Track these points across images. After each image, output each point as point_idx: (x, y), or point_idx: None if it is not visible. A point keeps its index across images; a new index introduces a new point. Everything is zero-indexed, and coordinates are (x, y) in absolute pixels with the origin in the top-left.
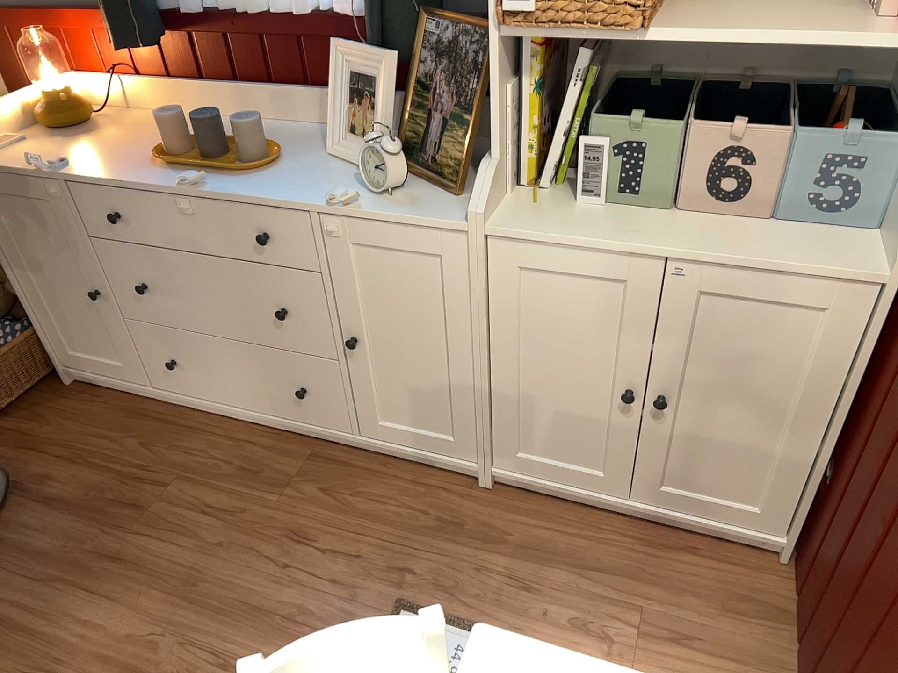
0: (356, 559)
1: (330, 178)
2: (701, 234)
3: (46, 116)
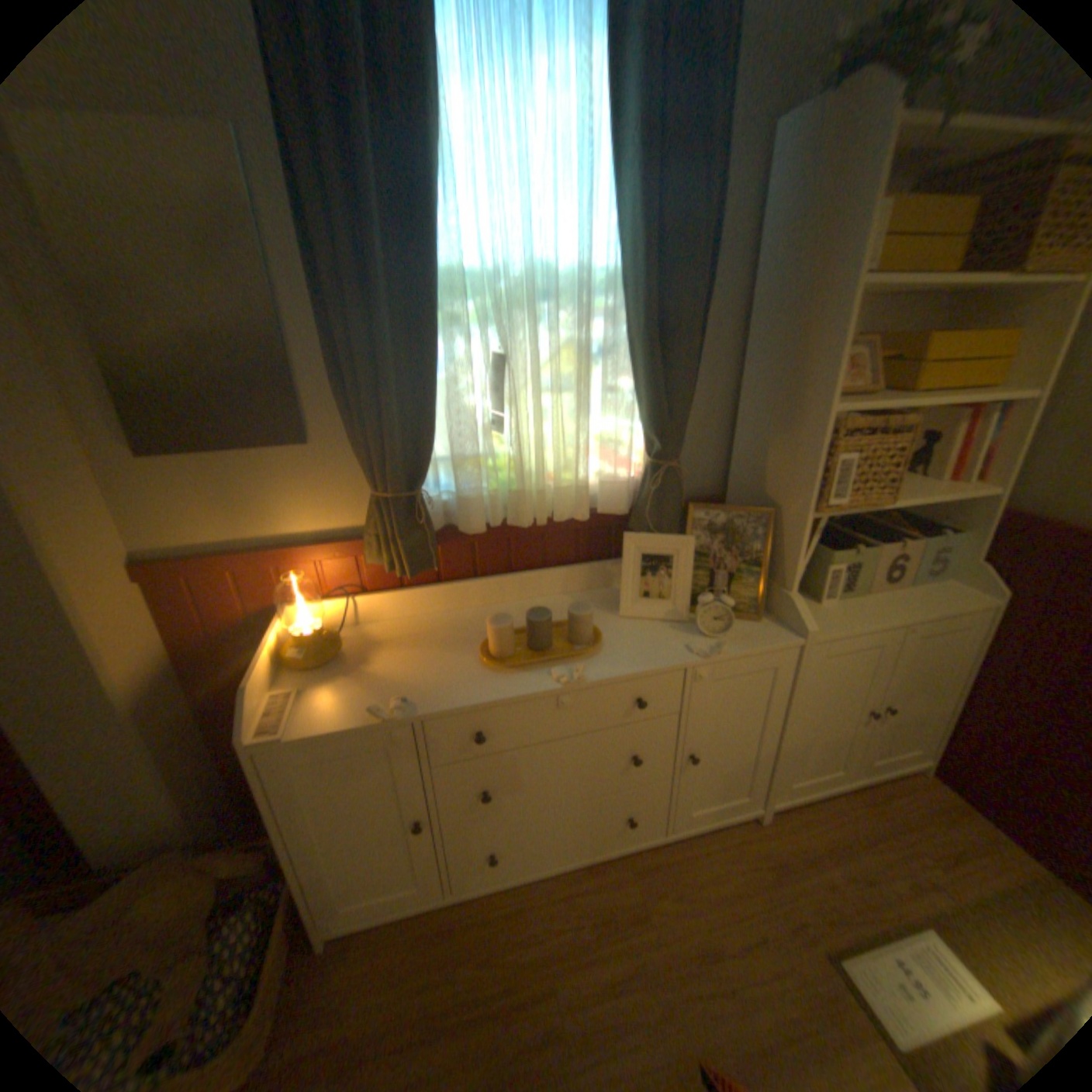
0: (768, 950)
1: (652, 635)
2: (904, 604)
3: (294, 658)
